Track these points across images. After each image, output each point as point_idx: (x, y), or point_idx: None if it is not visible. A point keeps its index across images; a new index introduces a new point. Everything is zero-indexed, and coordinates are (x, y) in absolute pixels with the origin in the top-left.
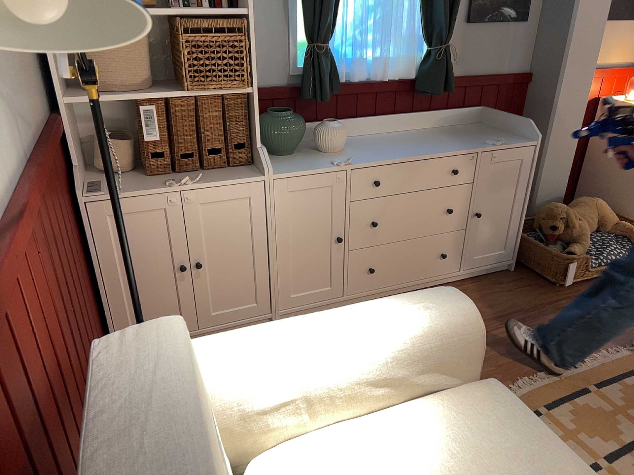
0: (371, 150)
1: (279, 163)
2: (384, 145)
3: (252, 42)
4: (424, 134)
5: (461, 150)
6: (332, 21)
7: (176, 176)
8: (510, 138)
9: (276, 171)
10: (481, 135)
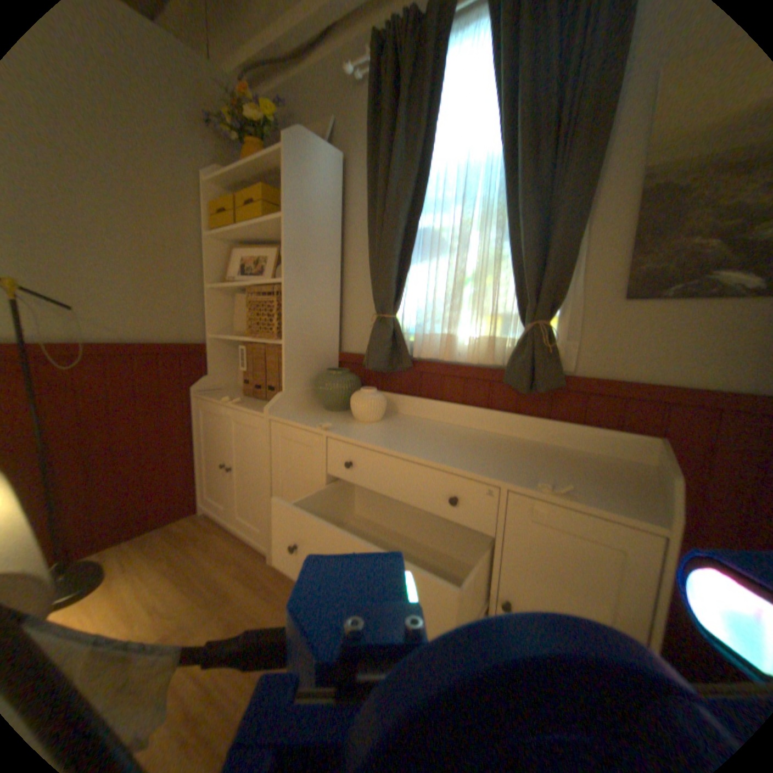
0: (389, 432)
1: (306, 413)
2: (418, 434)
3: (285, 303)
4: (504, 444)
5: (477, 472)
6: (393, 293)
7: (250, 399)
8: (624, 500)
9: (282, 415)
10: (580, 475)
